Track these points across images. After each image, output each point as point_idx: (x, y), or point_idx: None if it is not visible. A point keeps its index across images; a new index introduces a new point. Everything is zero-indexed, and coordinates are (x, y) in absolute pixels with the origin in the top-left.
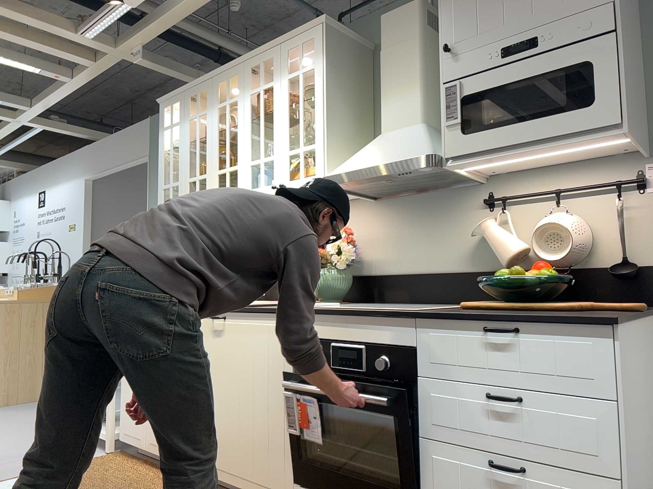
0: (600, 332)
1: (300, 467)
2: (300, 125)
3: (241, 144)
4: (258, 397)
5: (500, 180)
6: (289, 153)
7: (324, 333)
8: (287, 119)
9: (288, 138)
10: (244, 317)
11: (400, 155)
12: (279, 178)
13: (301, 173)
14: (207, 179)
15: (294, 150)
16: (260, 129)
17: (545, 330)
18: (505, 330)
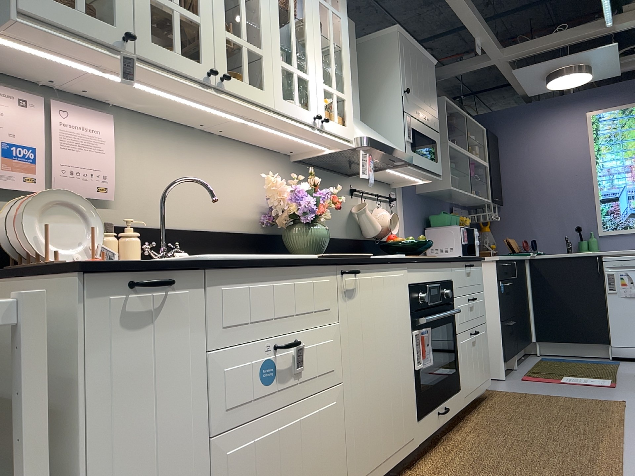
0: (481, 263)
1: (419, 401)
2: (333, 65)
3: (267, 24)
4: (392, 354)
5: (356, 178)
6: (325, 88)
7: (423, 277)
8: (321, 47)
9: (323, 70)
10: (375, 269)
11: (396, 147)
12: (317, 109)
13: (336, 118)
14: (204, 29)
15: (329, 88)
16: (292, 28)
17: (475, 264)
18: (473, 265)
